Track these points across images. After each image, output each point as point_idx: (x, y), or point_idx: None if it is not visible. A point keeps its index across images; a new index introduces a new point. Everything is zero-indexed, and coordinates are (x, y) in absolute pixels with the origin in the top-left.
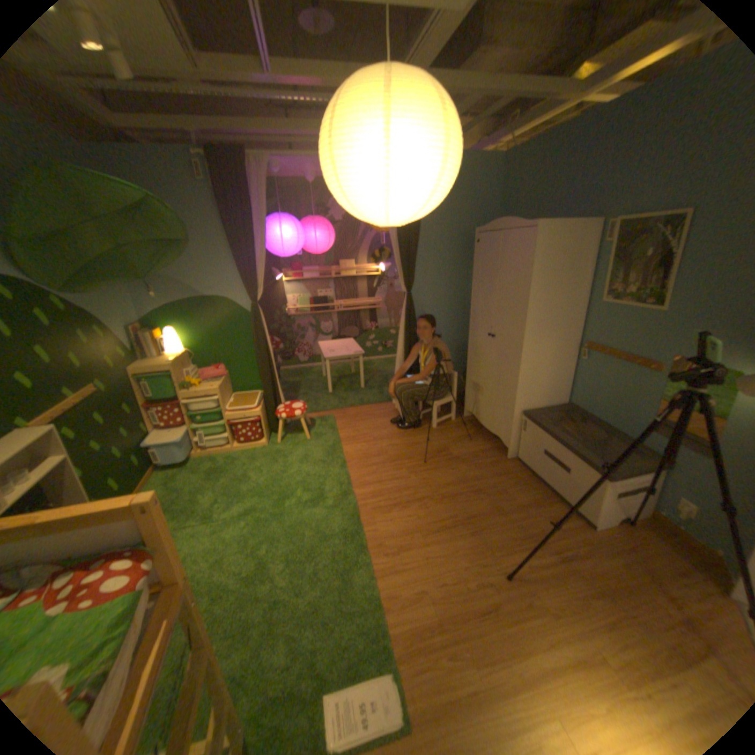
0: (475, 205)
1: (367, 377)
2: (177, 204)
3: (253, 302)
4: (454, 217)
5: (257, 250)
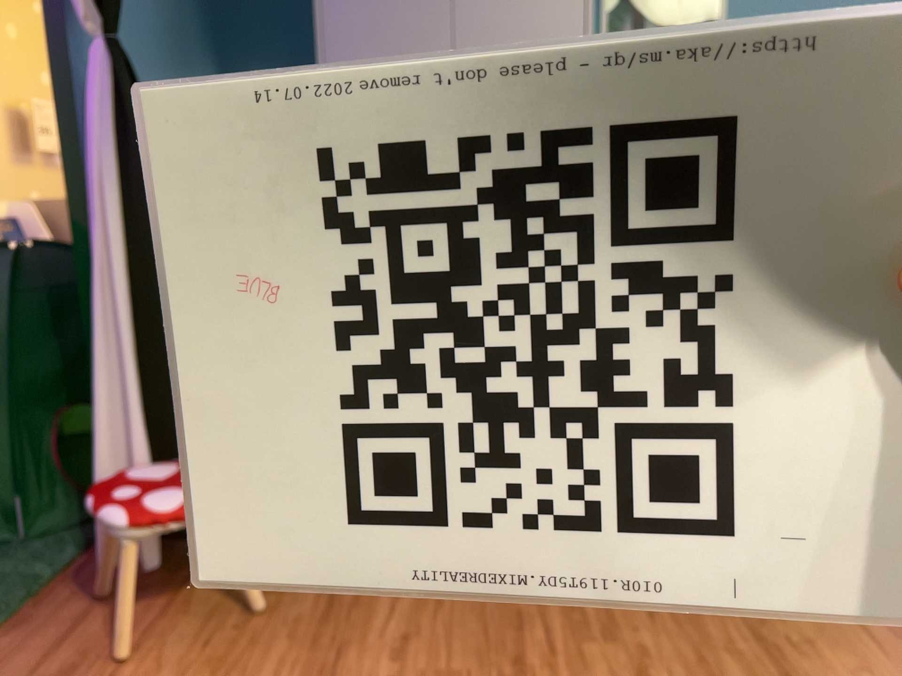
0: None
1: None
2: None
3: None
4: None
5: None
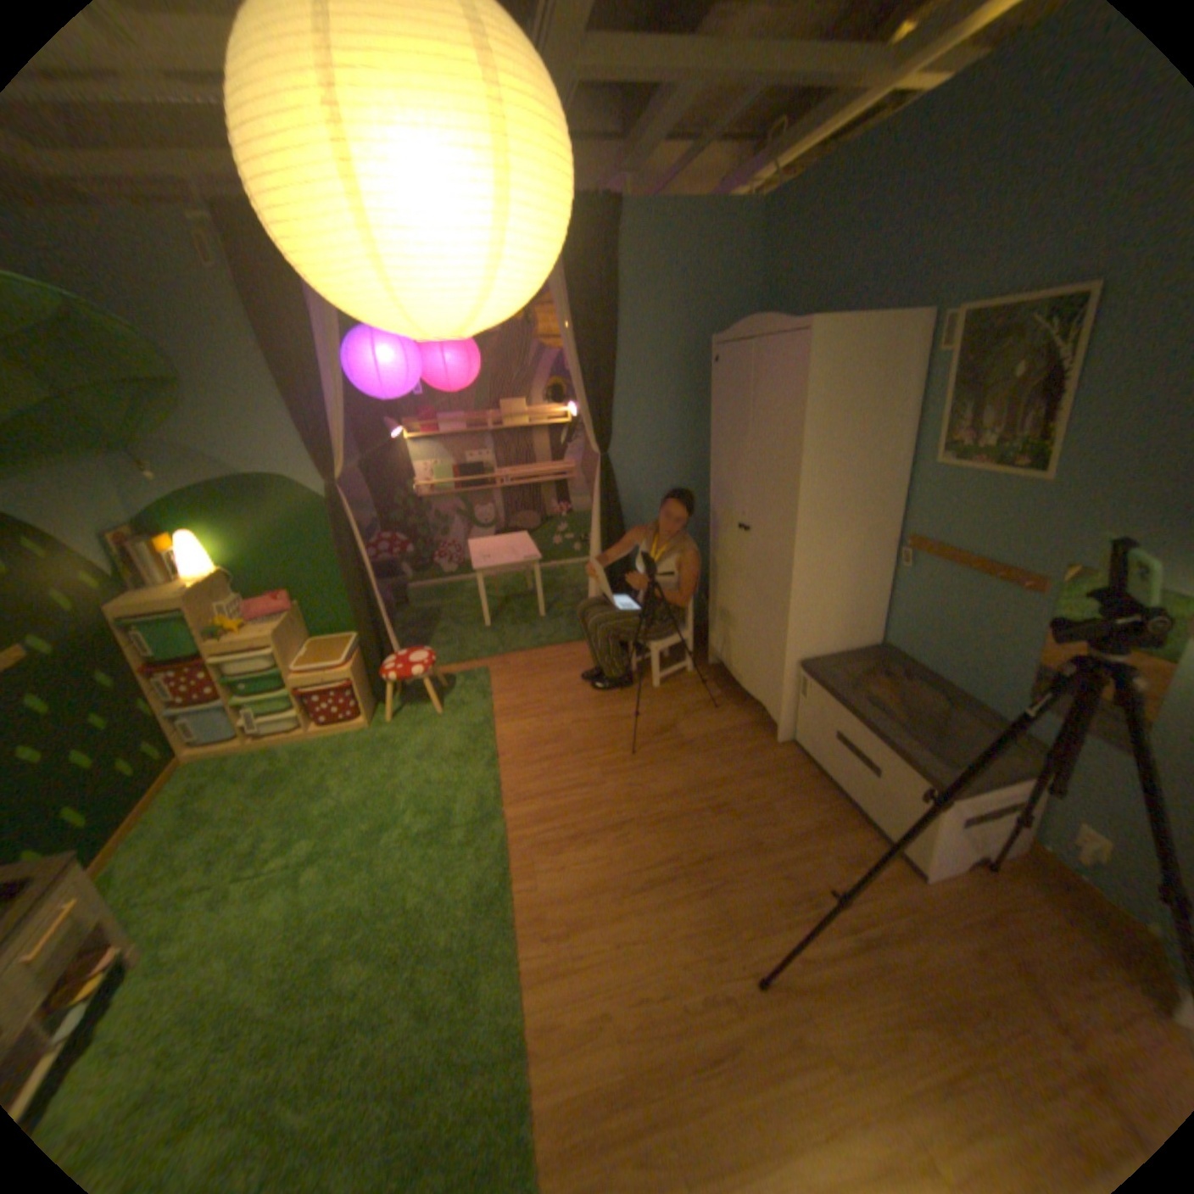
0: (716, 296)
1: (551, 598)
2: (177, 314)
3: (329, 482)
4: (680, 318)
5: (329, 390)
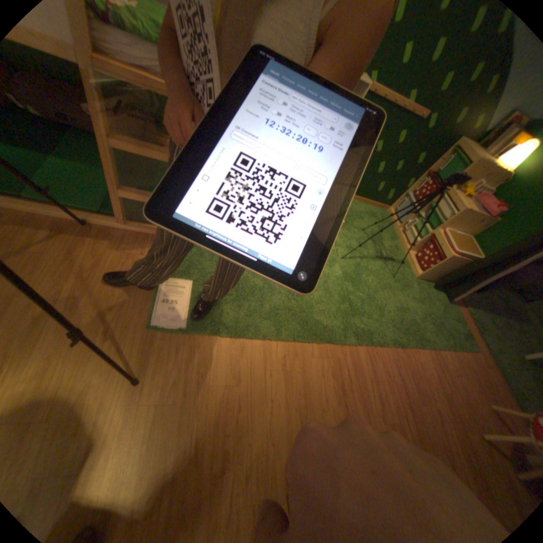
0: None
1: None
2: None
3: None
4: None
5: None
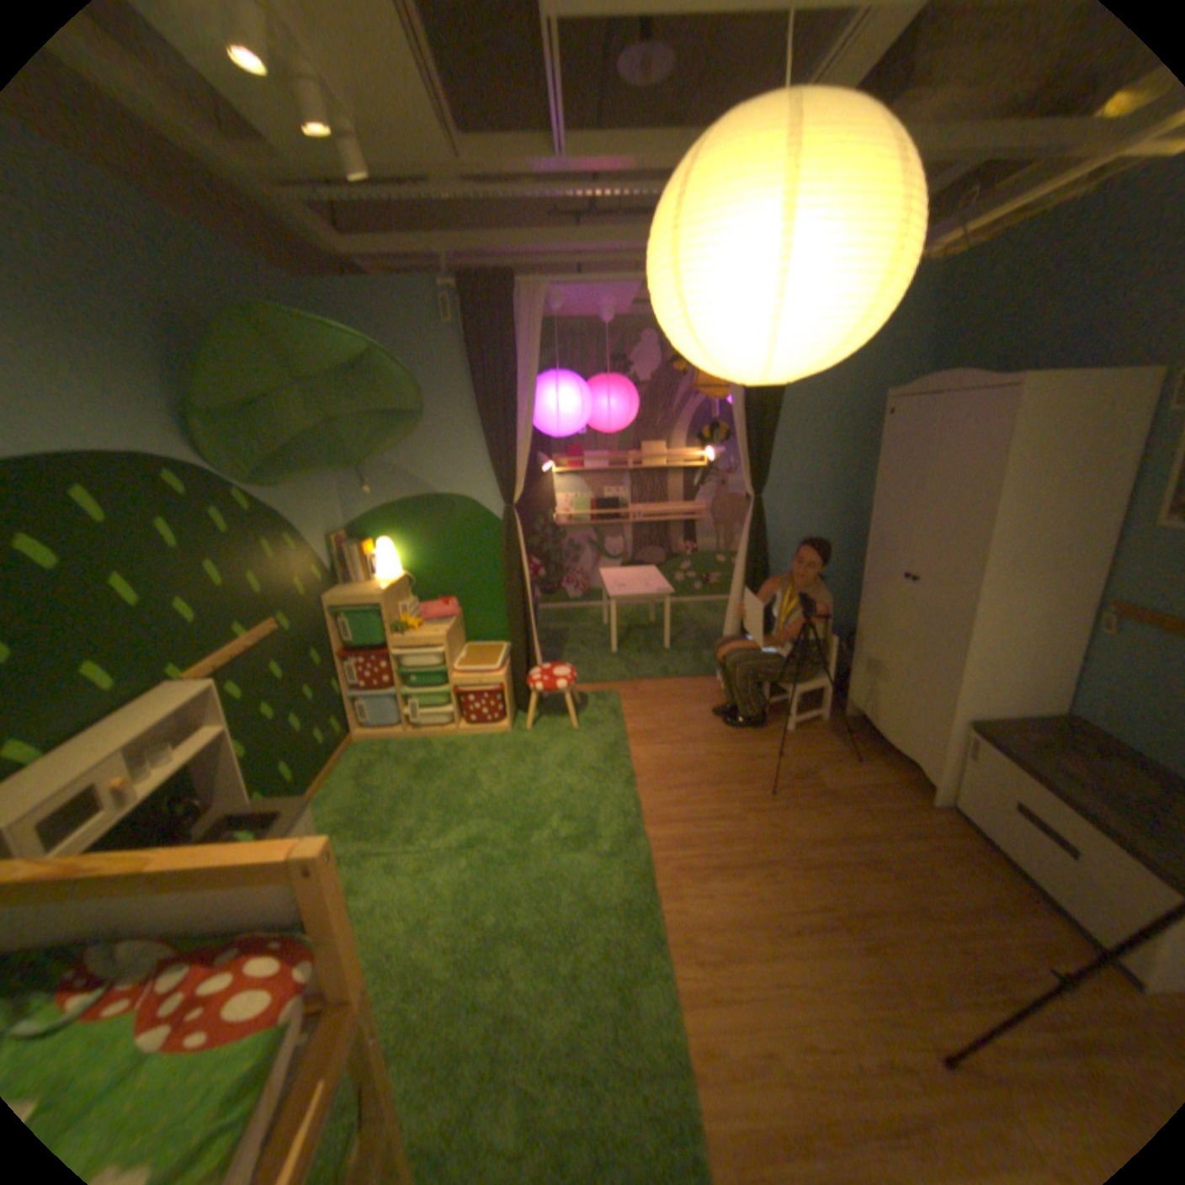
0: (886, 351)
1: (675, 631)
2: (412, 359)
3: (508, 504)
4: (847, 372)
5: (520, 425)
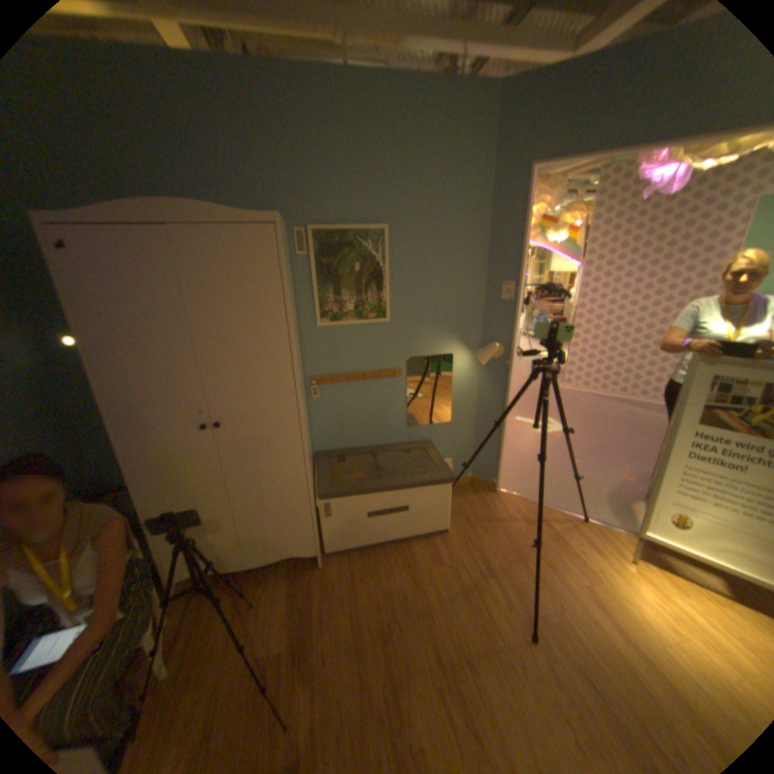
0: None
1: None
2: None
3: None
4: None
5: None
